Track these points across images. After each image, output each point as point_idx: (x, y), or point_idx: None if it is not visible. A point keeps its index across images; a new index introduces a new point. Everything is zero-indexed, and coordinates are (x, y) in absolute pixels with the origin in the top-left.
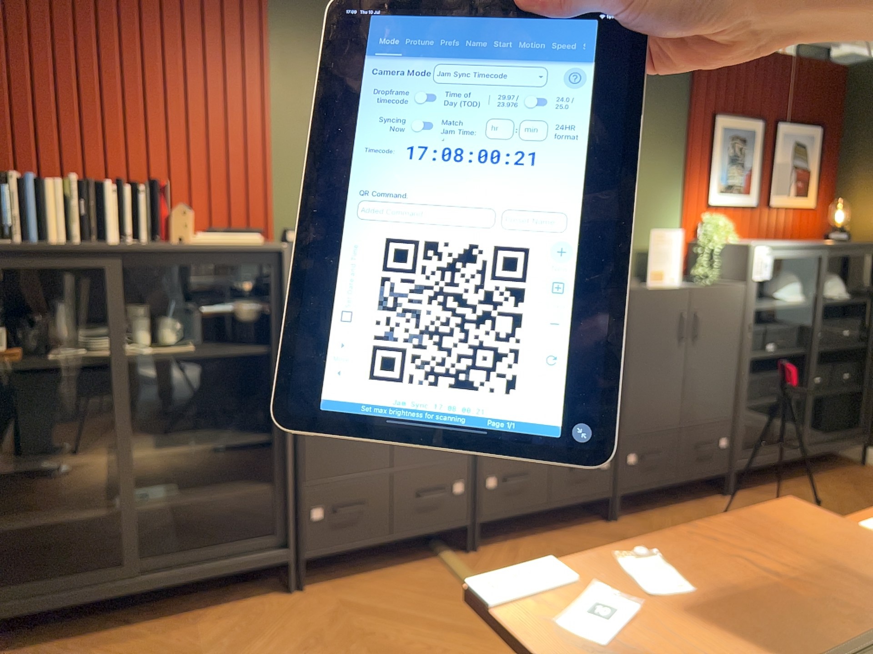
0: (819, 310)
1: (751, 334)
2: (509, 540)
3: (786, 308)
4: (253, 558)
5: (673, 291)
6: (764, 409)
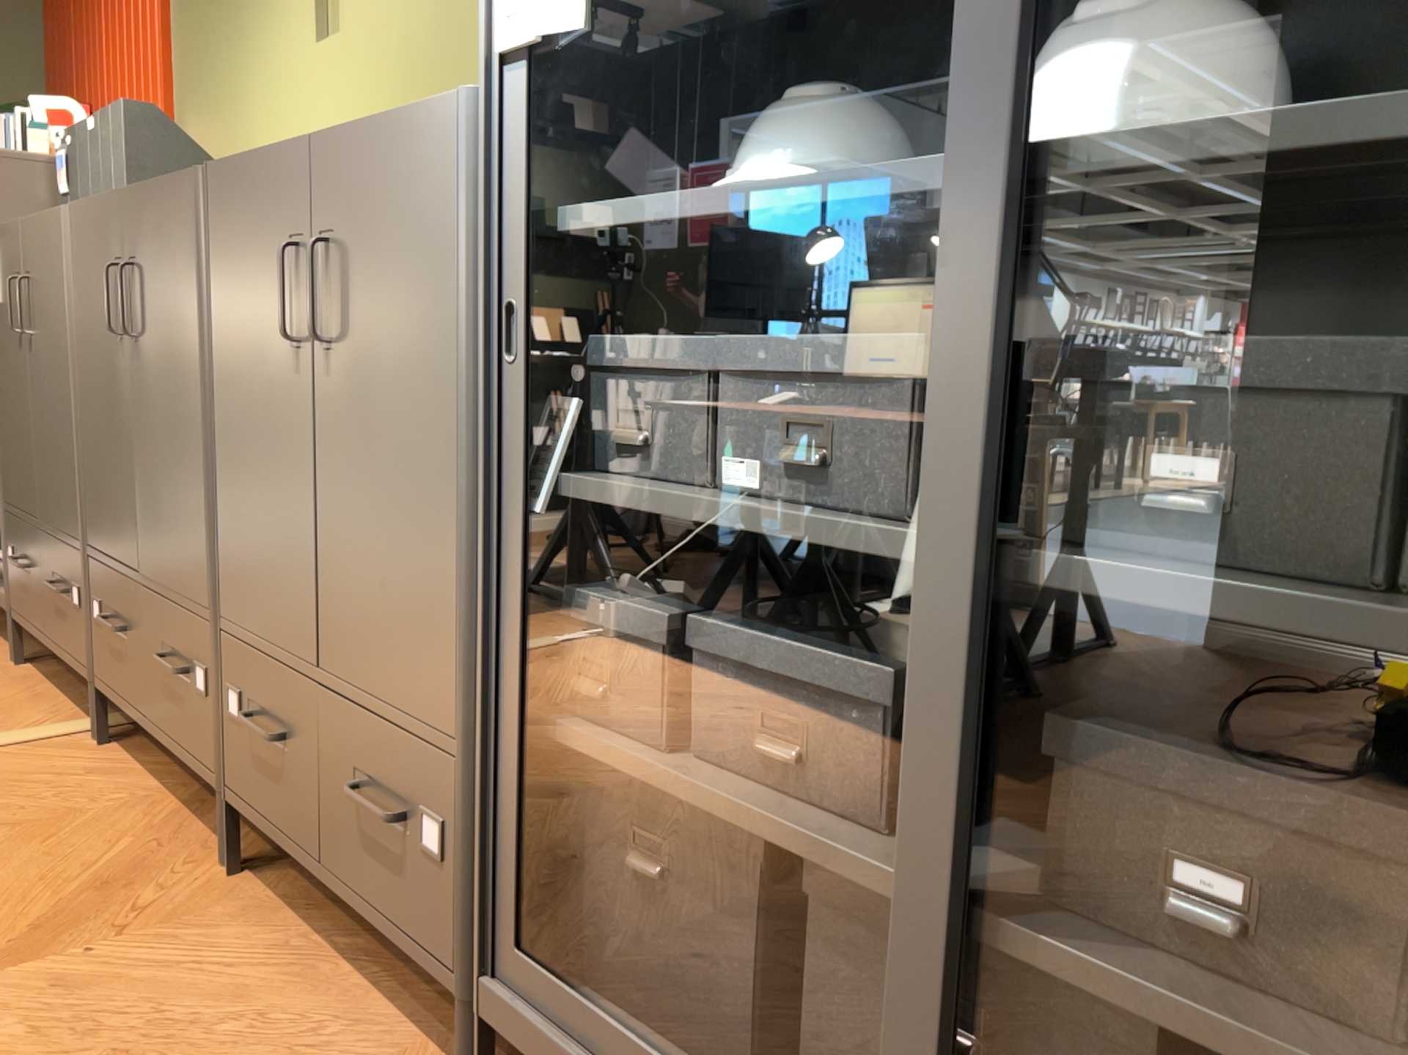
0: (991, 207)
1: (514, 348)
2: (147, 768)
3: (764, 206)
4: (2, 589)
5: (271, 161)
6: (728, 837)
